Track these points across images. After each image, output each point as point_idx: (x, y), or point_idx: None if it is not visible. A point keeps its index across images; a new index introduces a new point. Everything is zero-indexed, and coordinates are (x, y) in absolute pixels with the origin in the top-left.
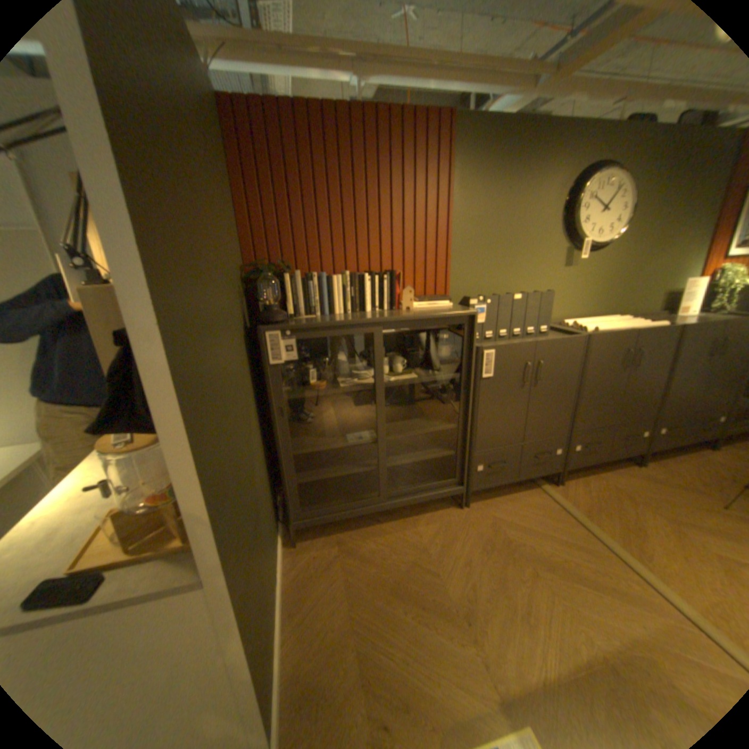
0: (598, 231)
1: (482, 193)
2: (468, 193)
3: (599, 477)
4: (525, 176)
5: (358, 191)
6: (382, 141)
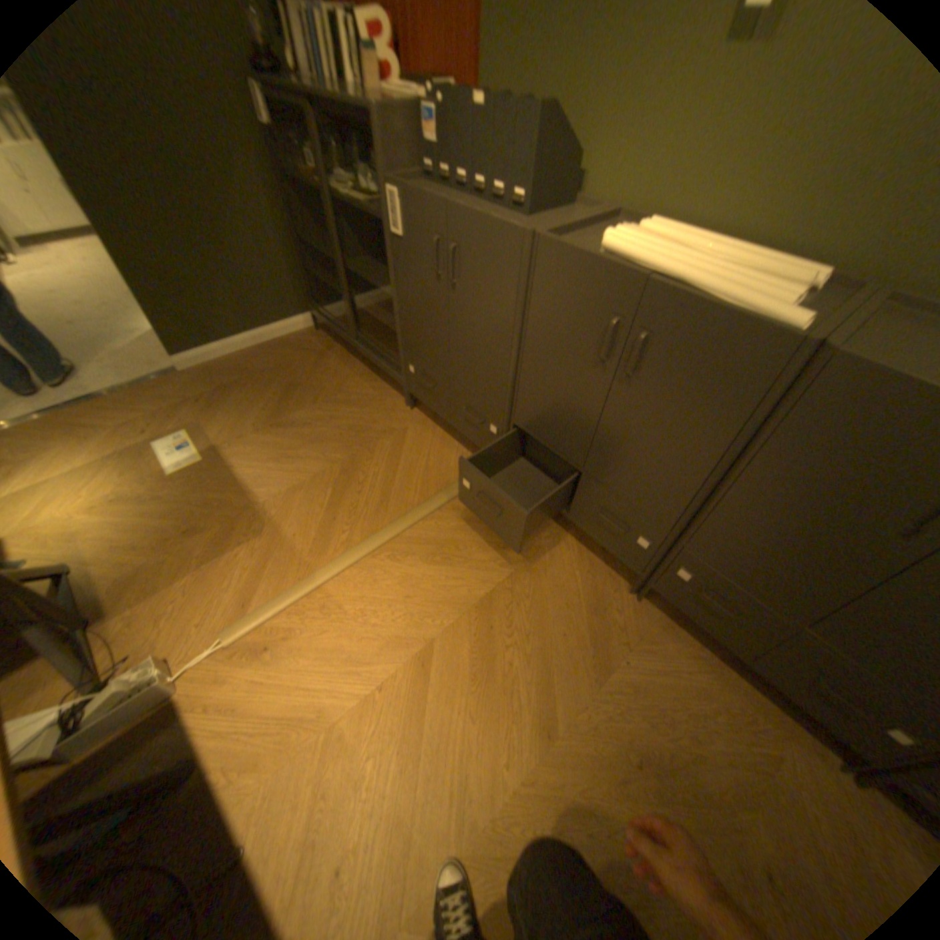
0: None
1: None
2: None
3: (555, 529)
4: None
5: None
6: None
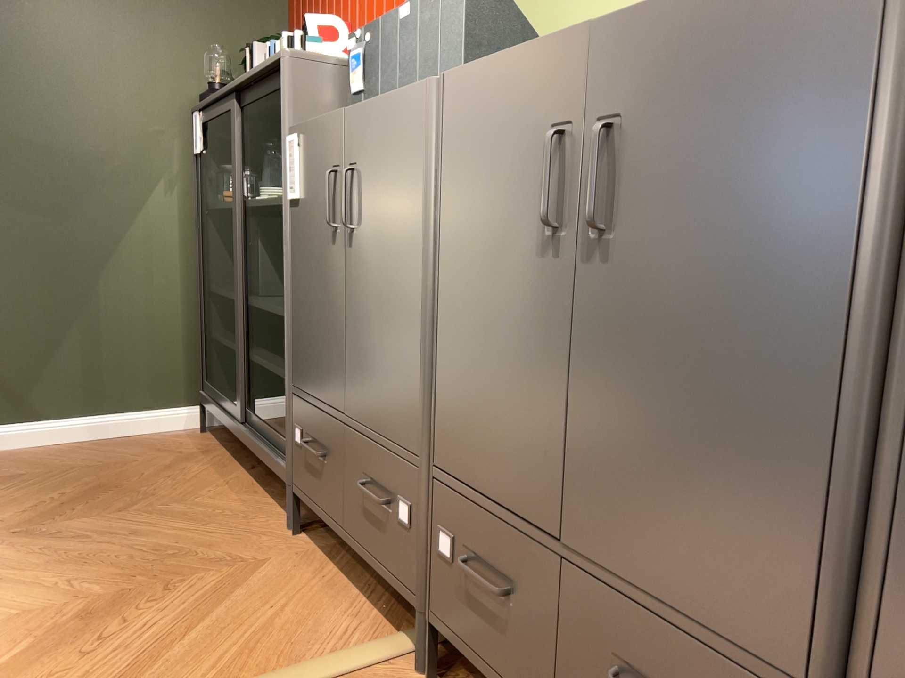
0: None
1: None
2: None
3: None
4: None
5: None
6: None
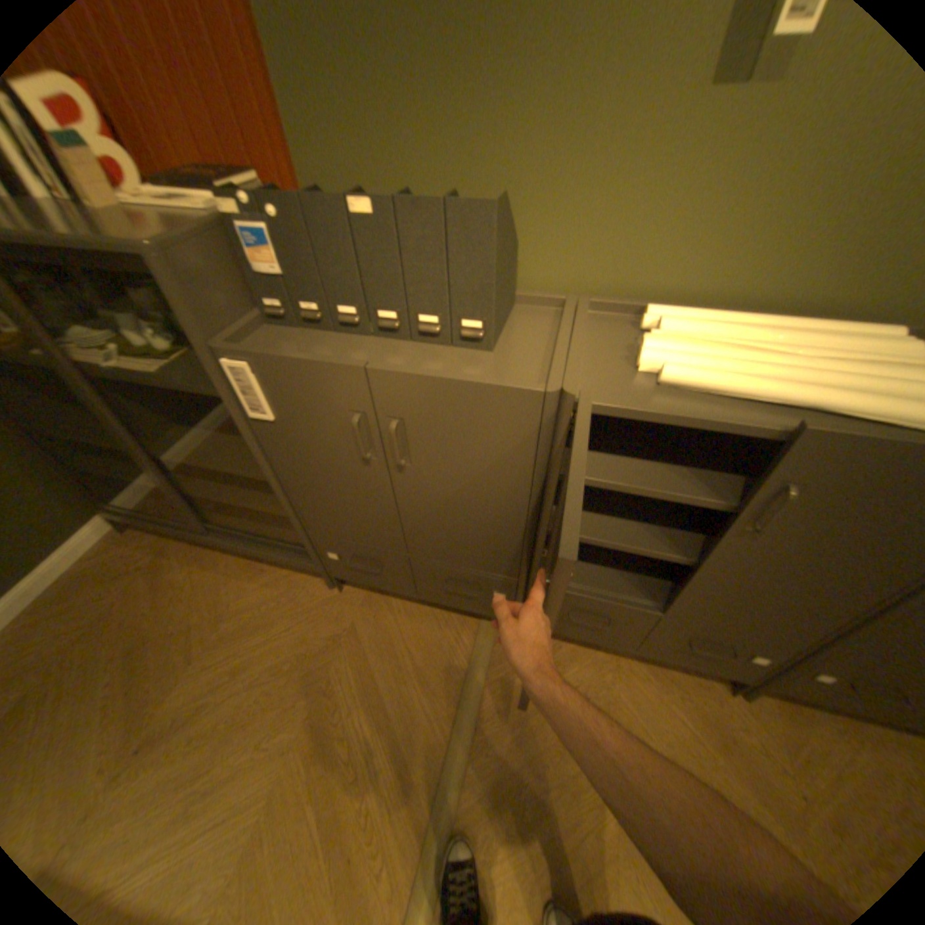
0: None
1: None
2: None
3: (614, 662)
4: None
5: None
6: None
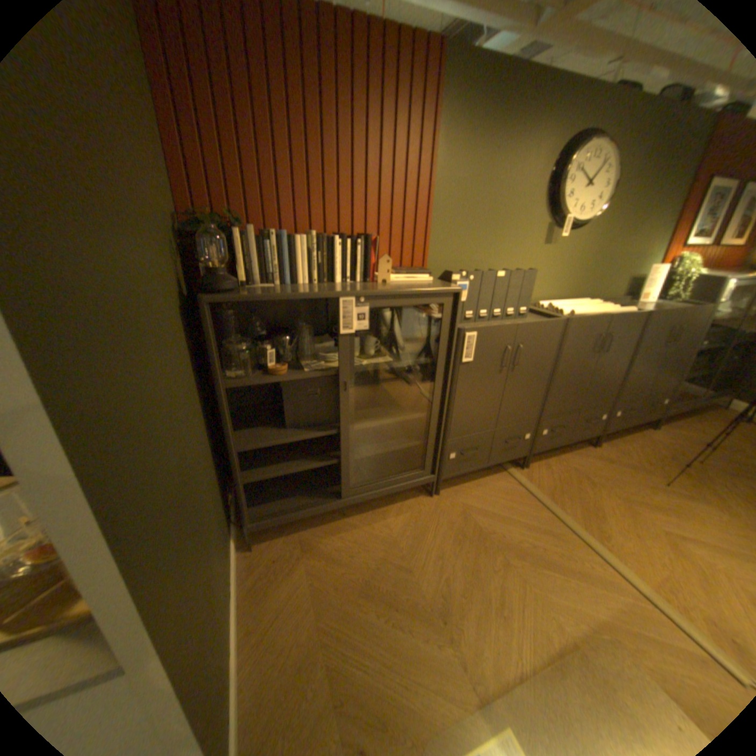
0: (579, 208)
1: (469, 150)
2: (453, 148)
3: (559, 459)
4: (515, 136)
5: (327, 129)
6: (358, 66)
